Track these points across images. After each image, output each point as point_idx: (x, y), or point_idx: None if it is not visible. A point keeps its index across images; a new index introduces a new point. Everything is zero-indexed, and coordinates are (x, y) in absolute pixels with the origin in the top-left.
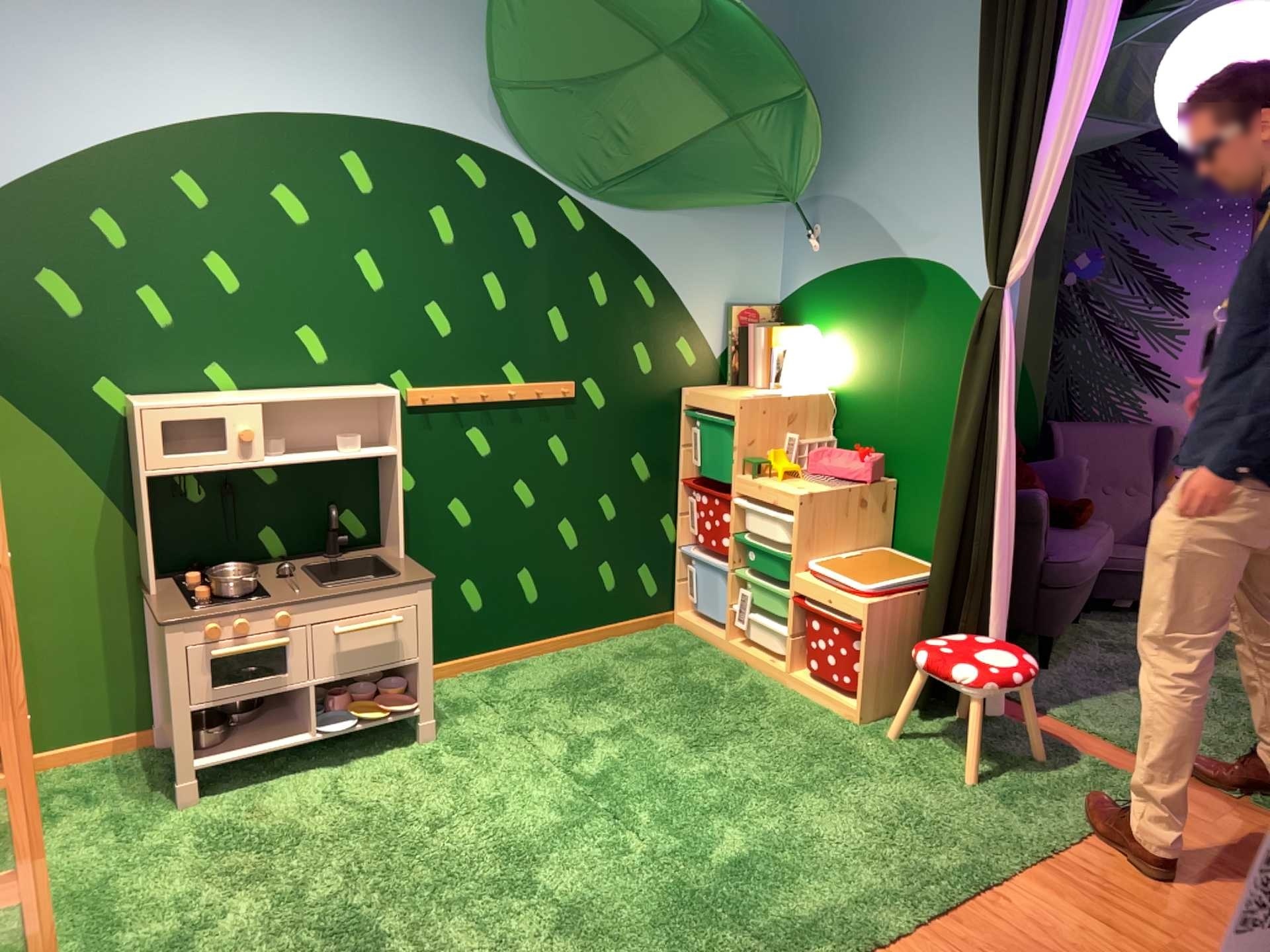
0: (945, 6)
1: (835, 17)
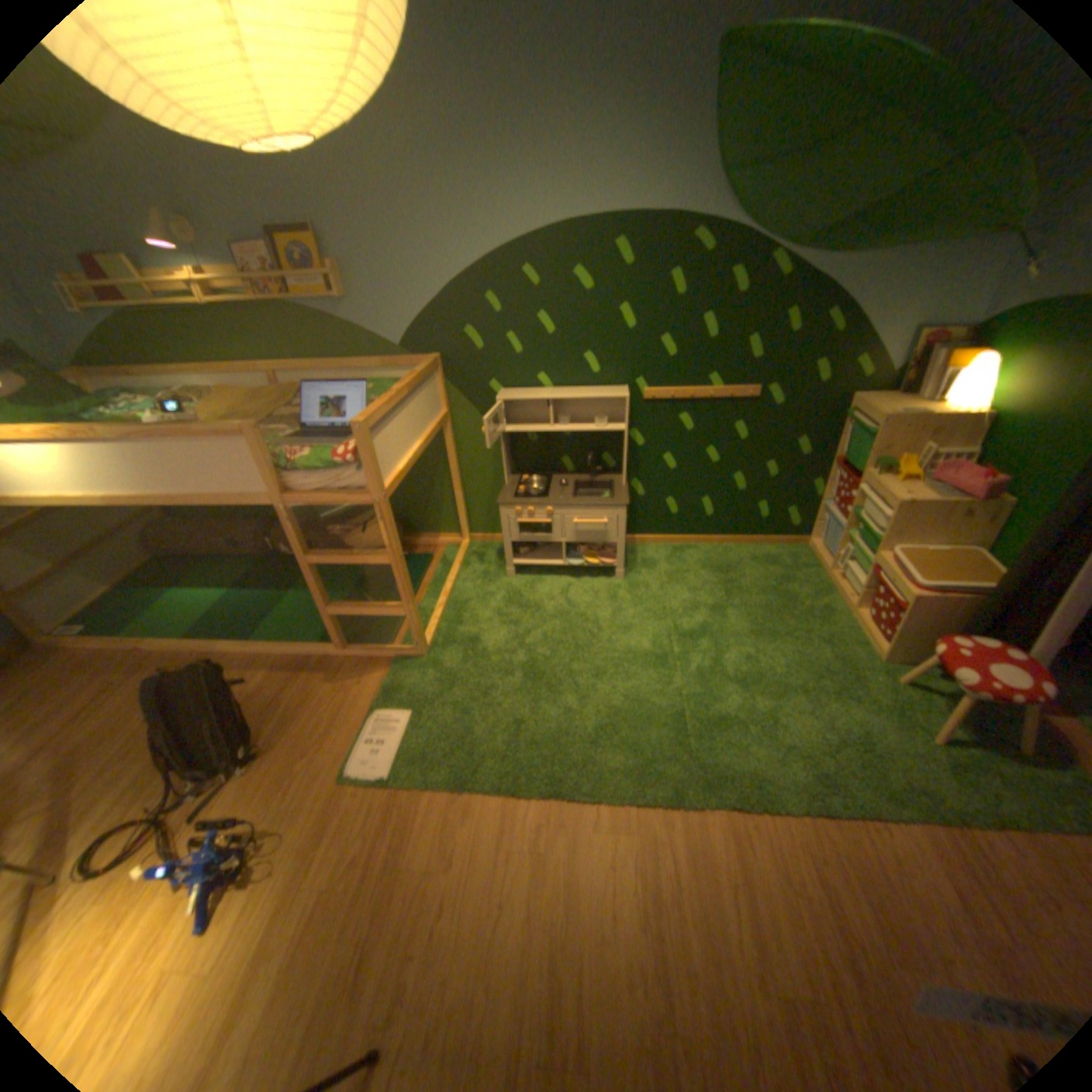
0: None
1: None
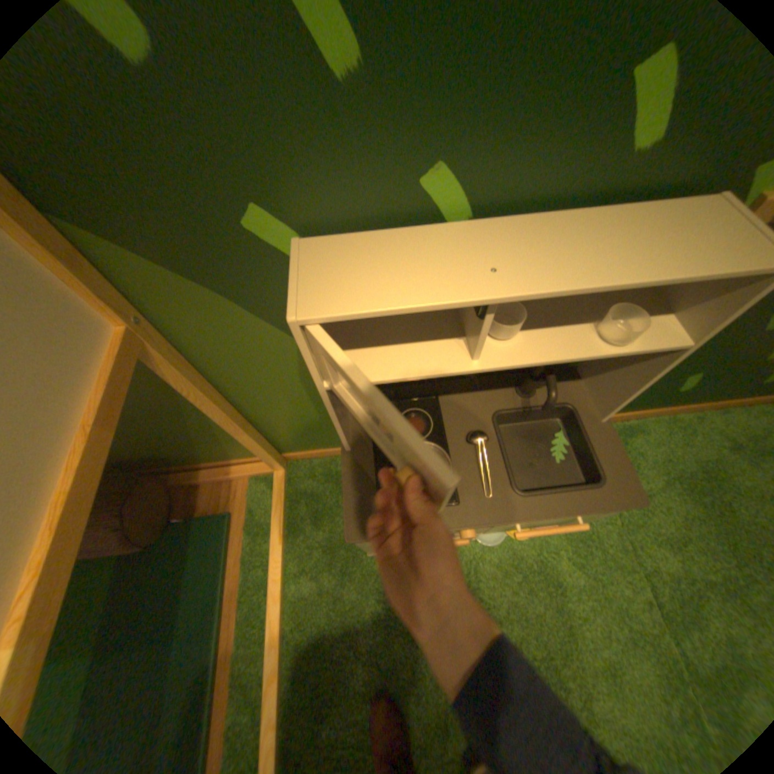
0: None
1: None
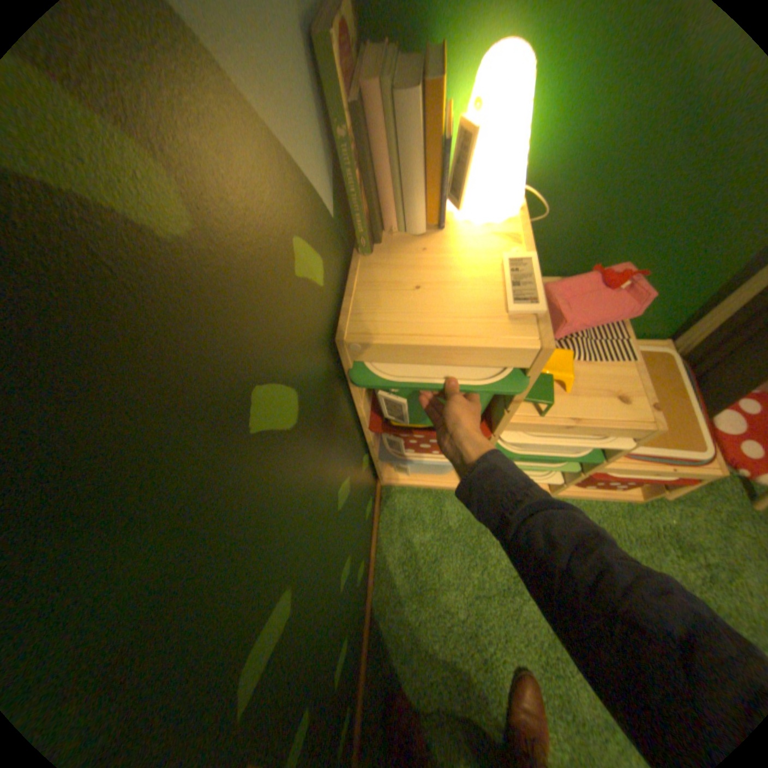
0: None
1: None
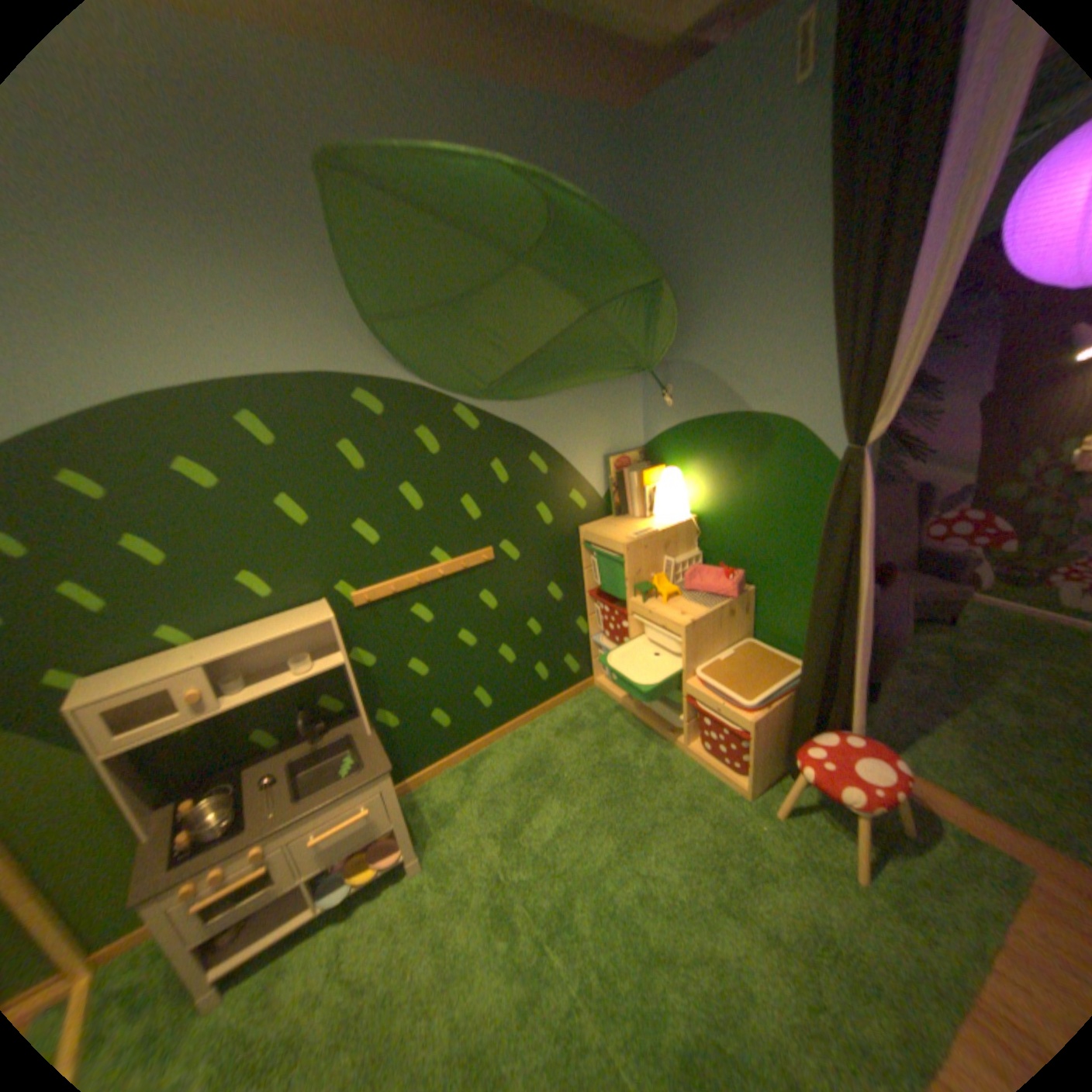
0: (780, 170)
1: (668, 201)
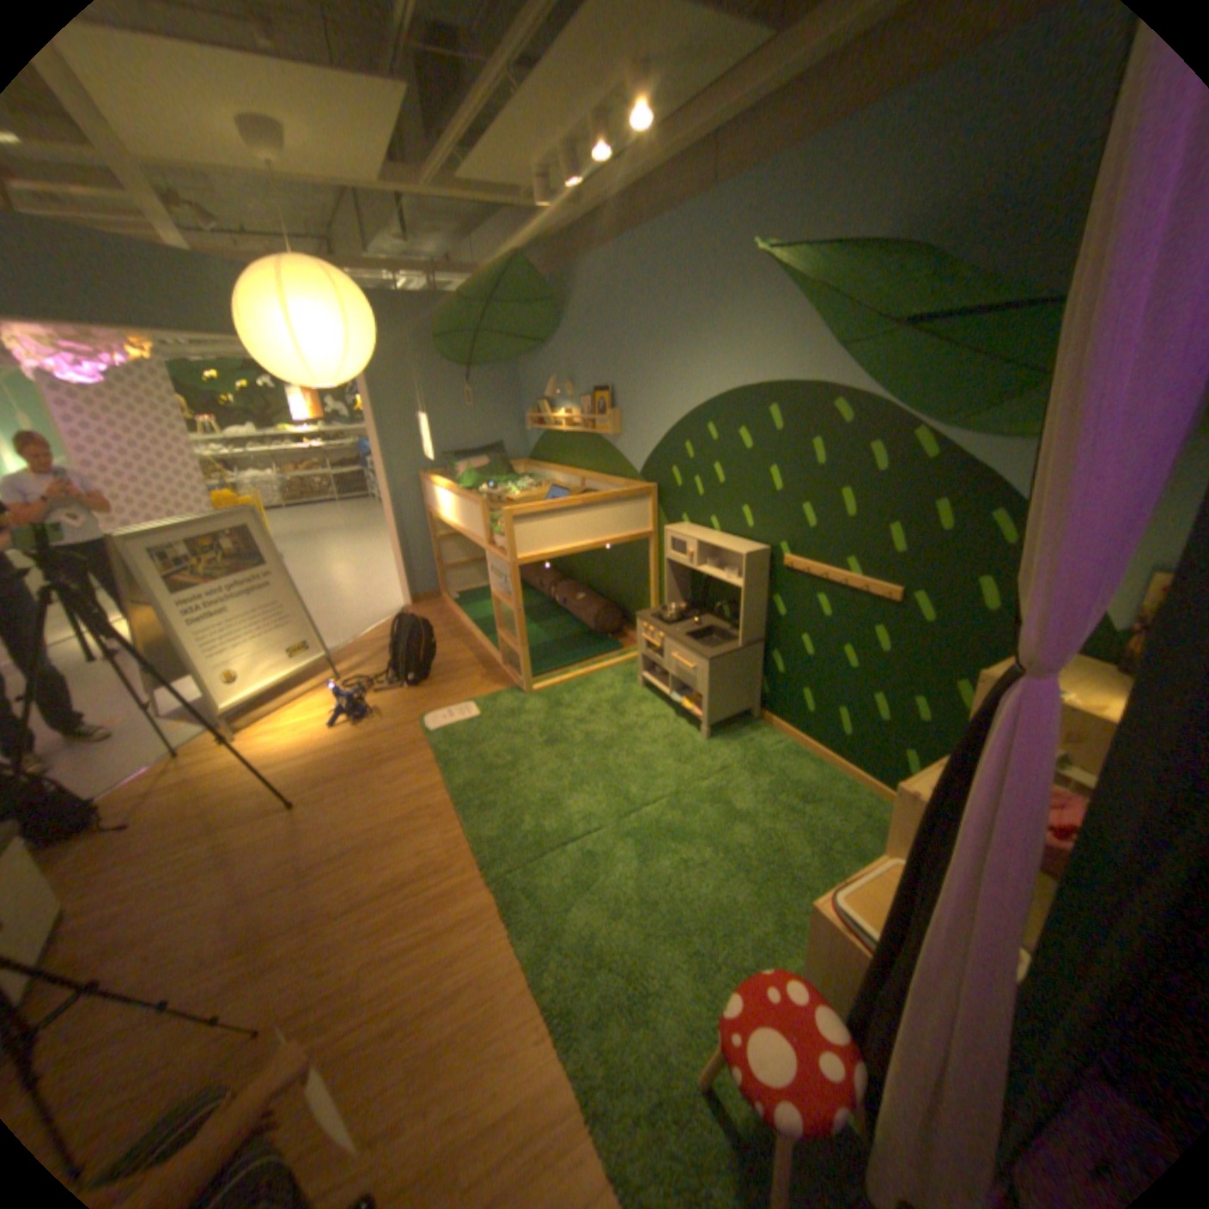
0: None
1: None
